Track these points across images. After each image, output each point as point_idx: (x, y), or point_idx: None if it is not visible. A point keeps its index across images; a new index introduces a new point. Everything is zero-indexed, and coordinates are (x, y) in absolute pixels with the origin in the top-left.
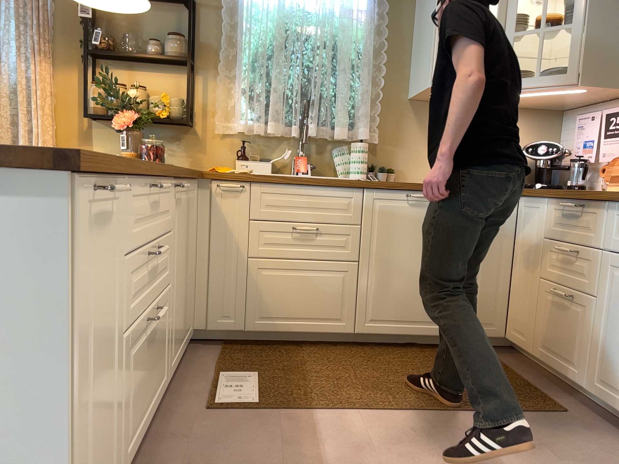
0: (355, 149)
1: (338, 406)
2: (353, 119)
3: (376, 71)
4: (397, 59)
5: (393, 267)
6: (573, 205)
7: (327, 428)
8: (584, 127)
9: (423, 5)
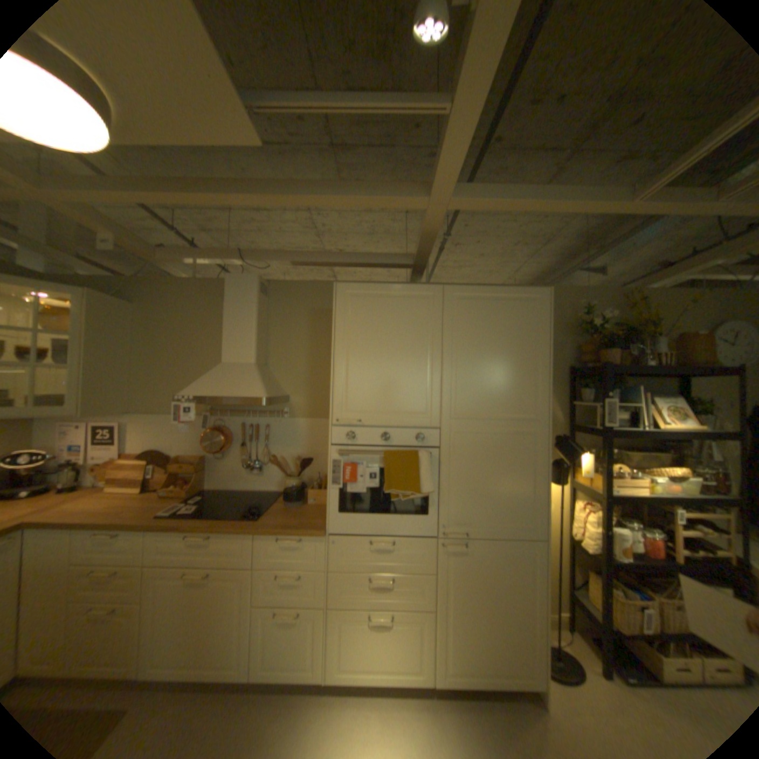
0: None
1: None
2: None
3: None
4: None
5: None
6: (109, 538)
7: None
8: (67, 435)
9: None
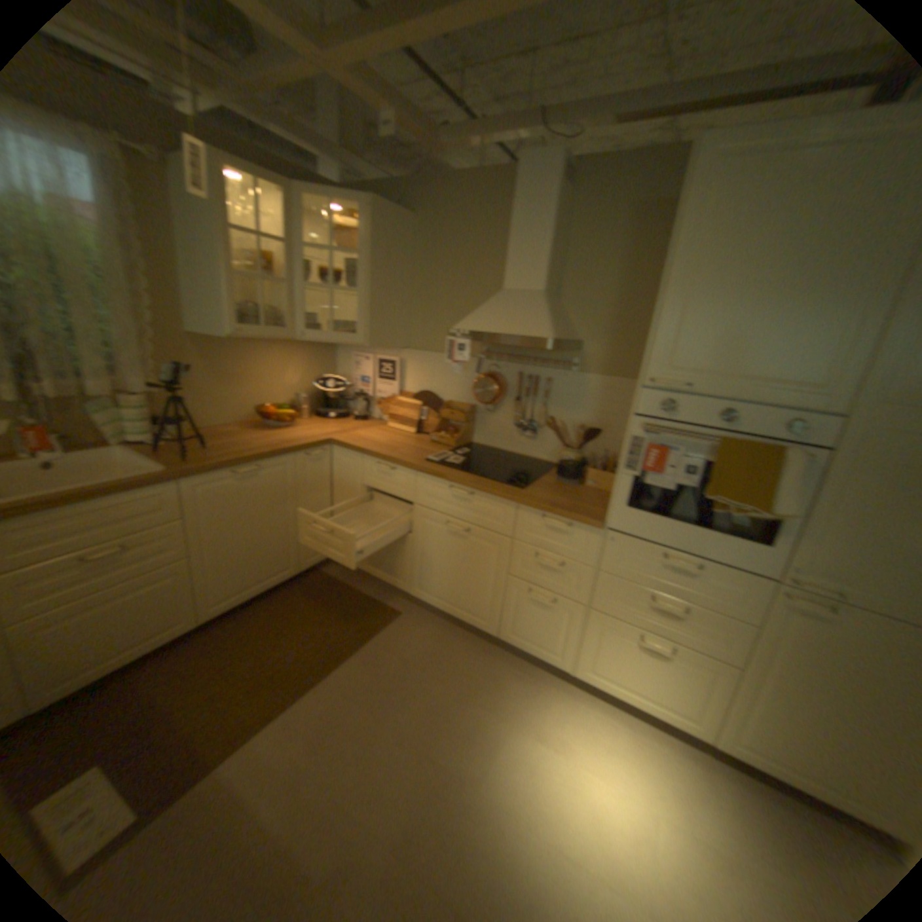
0: (122, 408)
1: (236, 741)
2: (104, 364)
3: (126, 299)
4: (154, 281)
5: (226, 547)
6: (387, 468)
7: (244, 781)
8: (357, 364)
9: (182, 219)
